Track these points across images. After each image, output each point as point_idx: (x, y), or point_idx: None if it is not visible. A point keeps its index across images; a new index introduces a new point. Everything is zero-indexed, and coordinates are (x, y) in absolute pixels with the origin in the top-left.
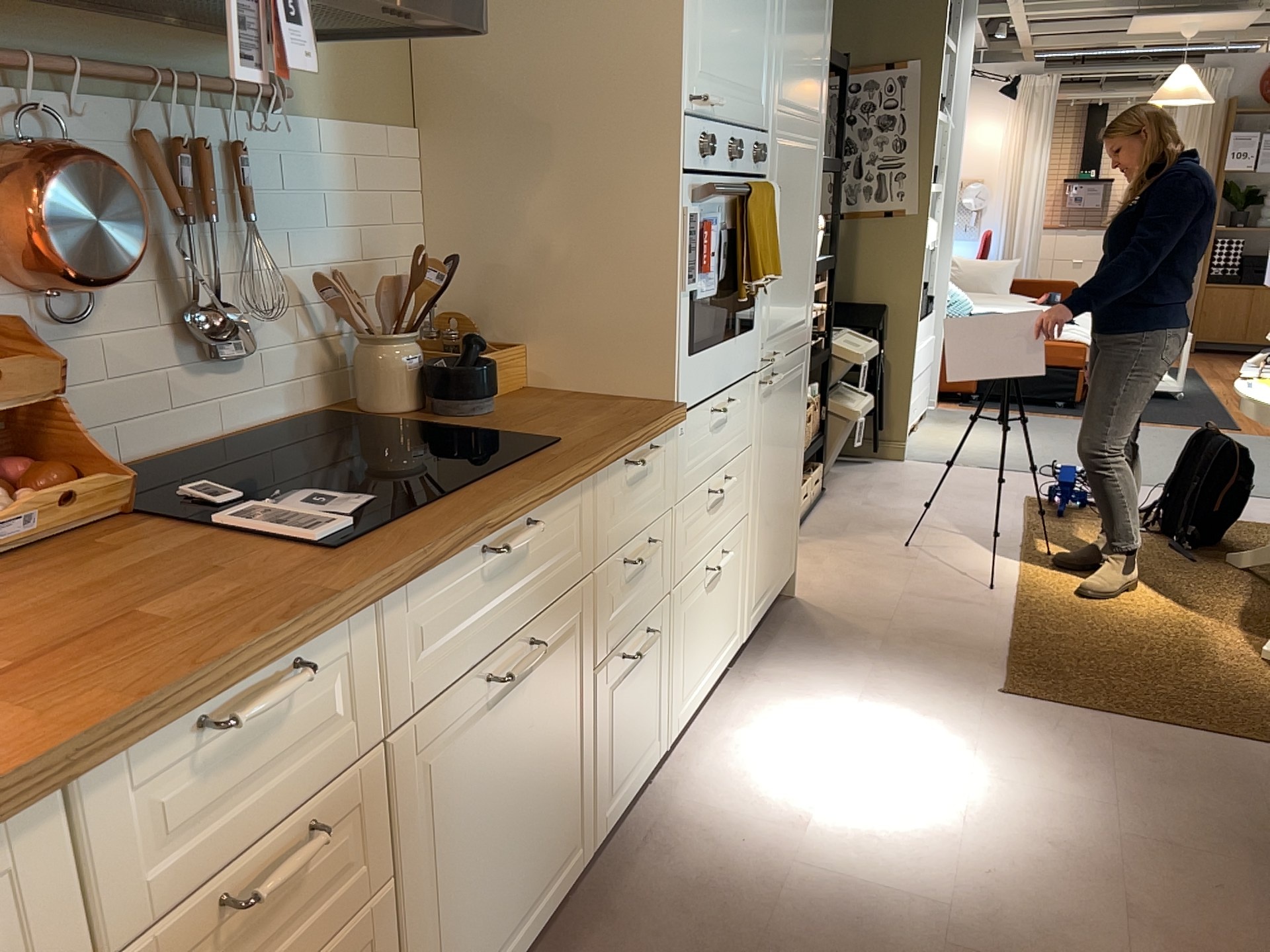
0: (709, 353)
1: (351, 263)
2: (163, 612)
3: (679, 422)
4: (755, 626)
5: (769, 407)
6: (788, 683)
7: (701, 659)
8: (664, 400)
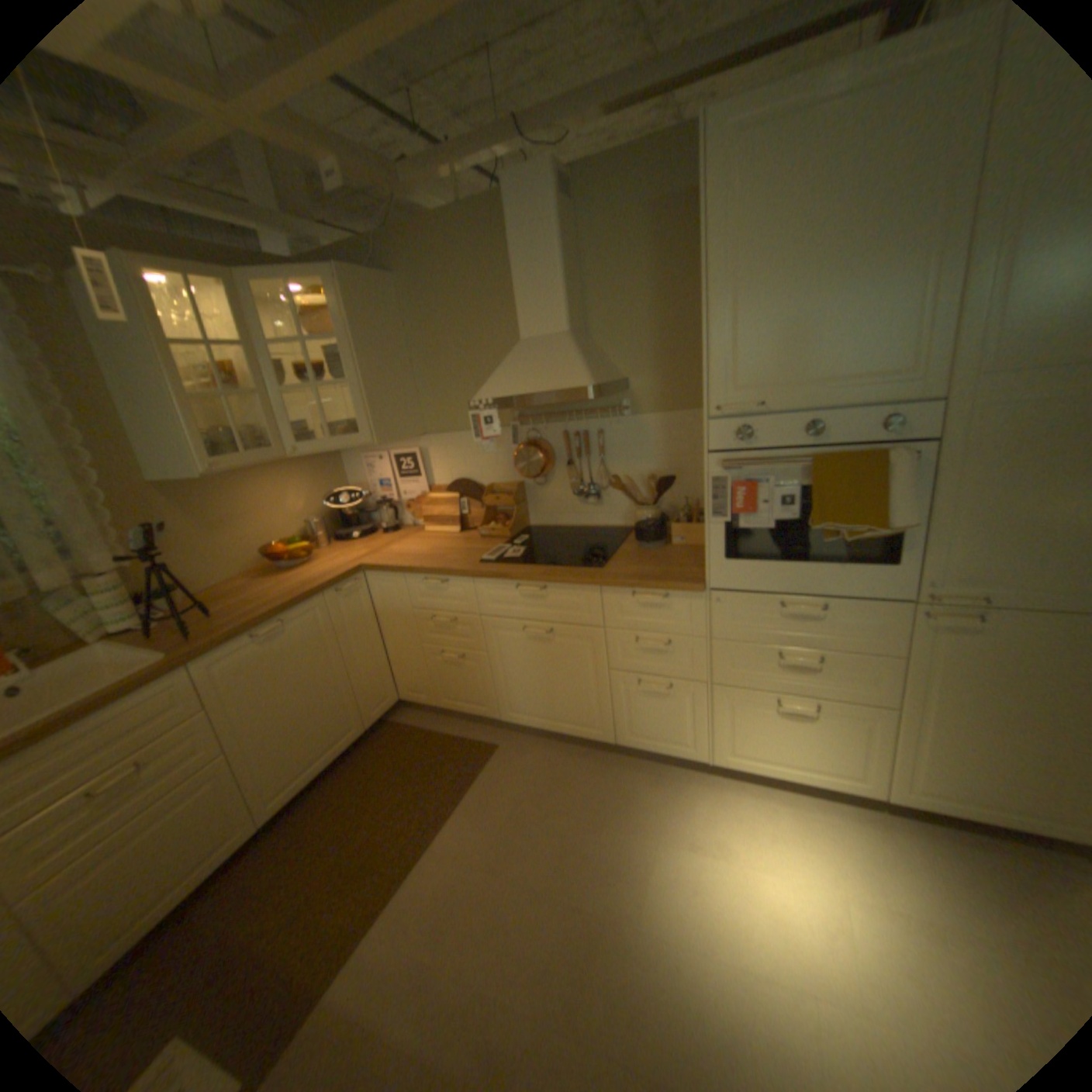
0: (765, 564)
1: (662, 471)
2: (448, 558)
3: (695, 592)
4: (931, 811)
5: (962, 642)
6: (894, 857)
7: (772, 752)
8: (705, 578)
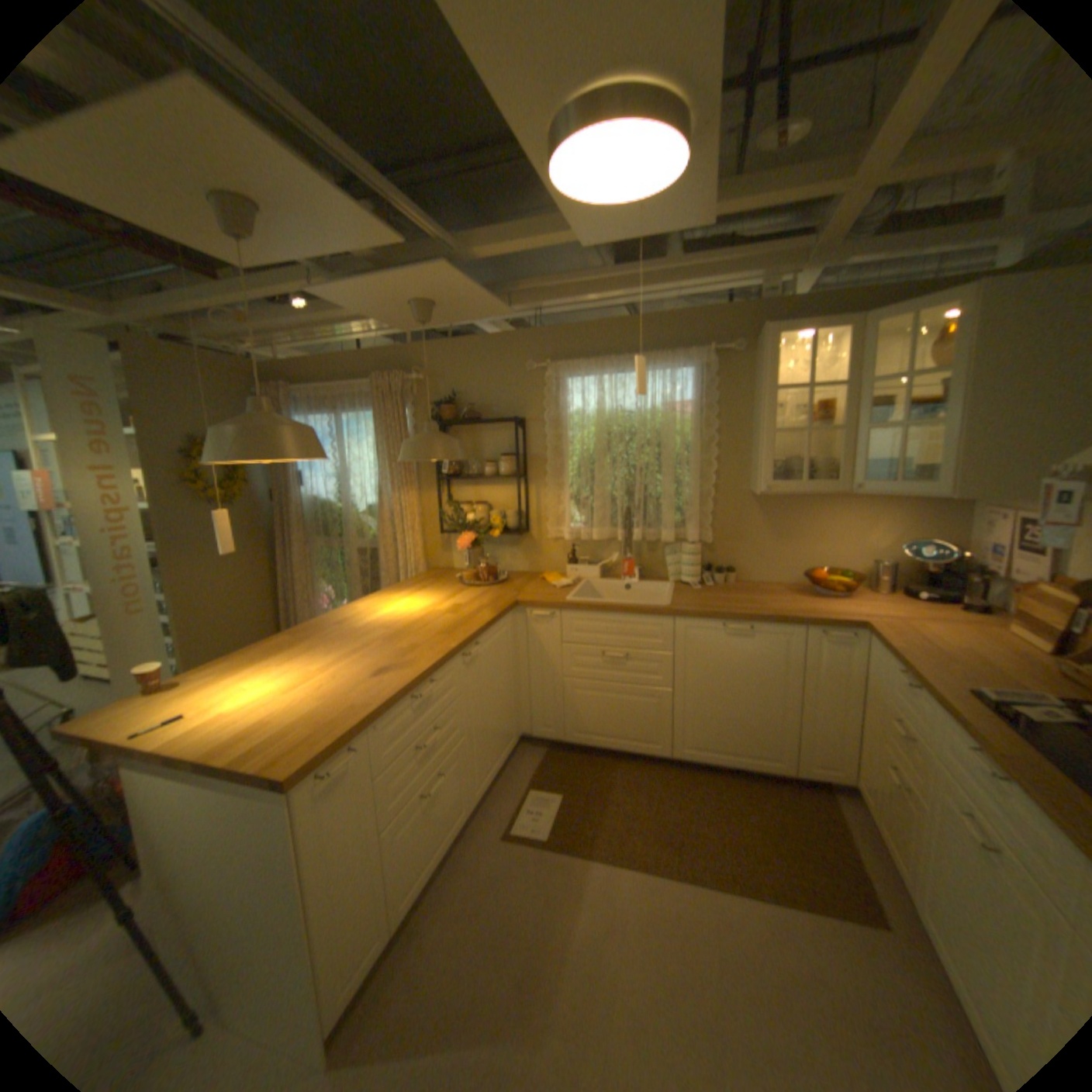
0: None
1: None
2: (953, 667)
3: None
4: None
5: None
6: None
7: None
8: None
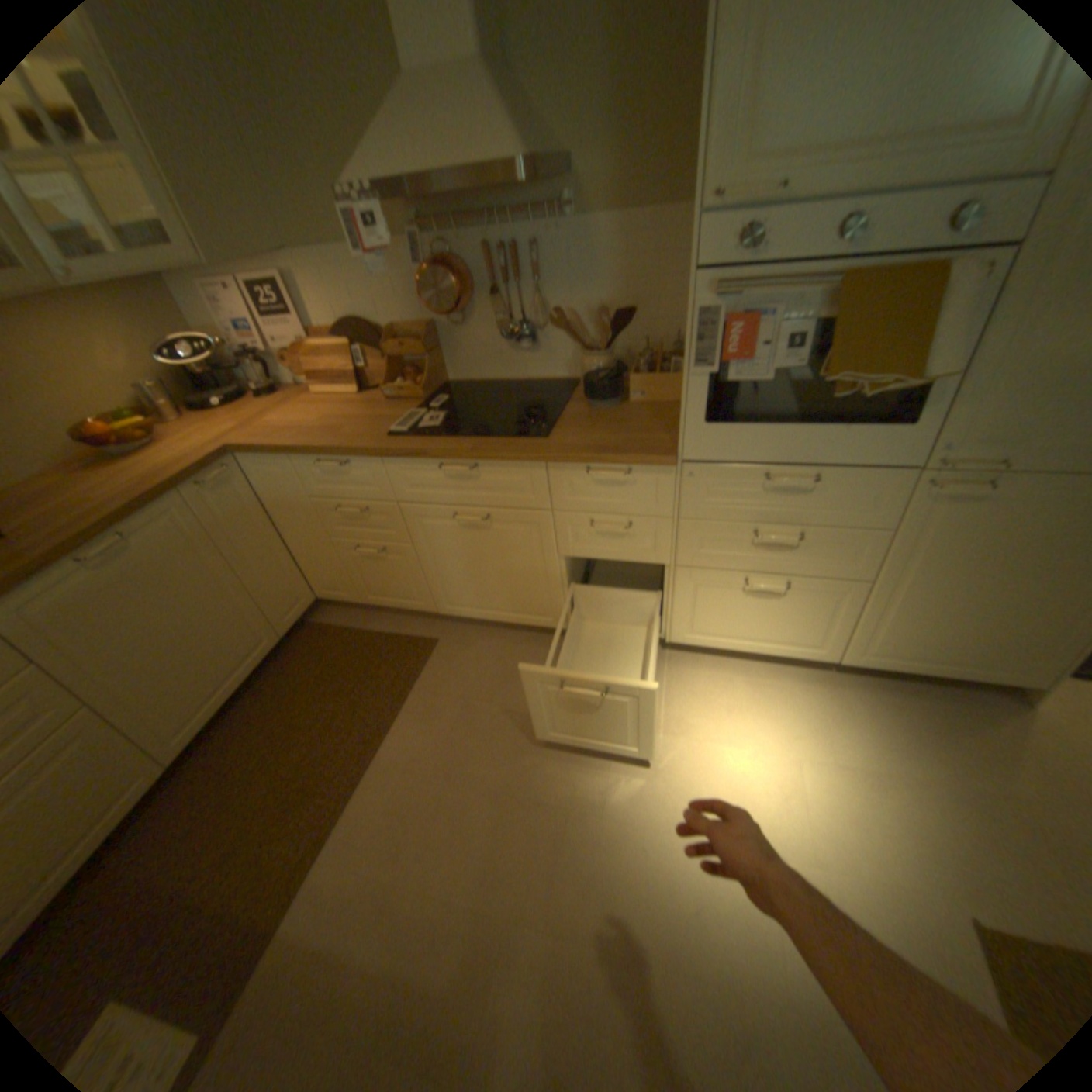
0: (754, 428)
1: (615, 302)
2: (345, 432)
3: (664, 466)
4: (878, 669)
5: (960, 511)
6: (840, 713)
7: (731, 627)
8: (675, 447)
